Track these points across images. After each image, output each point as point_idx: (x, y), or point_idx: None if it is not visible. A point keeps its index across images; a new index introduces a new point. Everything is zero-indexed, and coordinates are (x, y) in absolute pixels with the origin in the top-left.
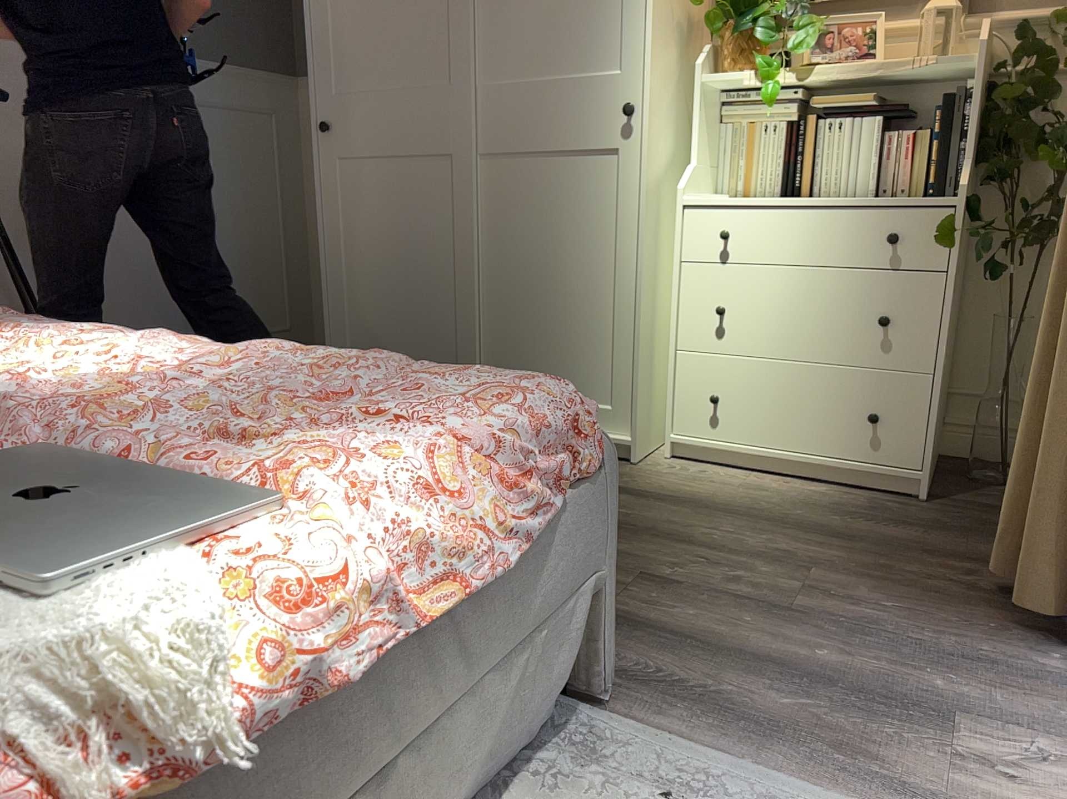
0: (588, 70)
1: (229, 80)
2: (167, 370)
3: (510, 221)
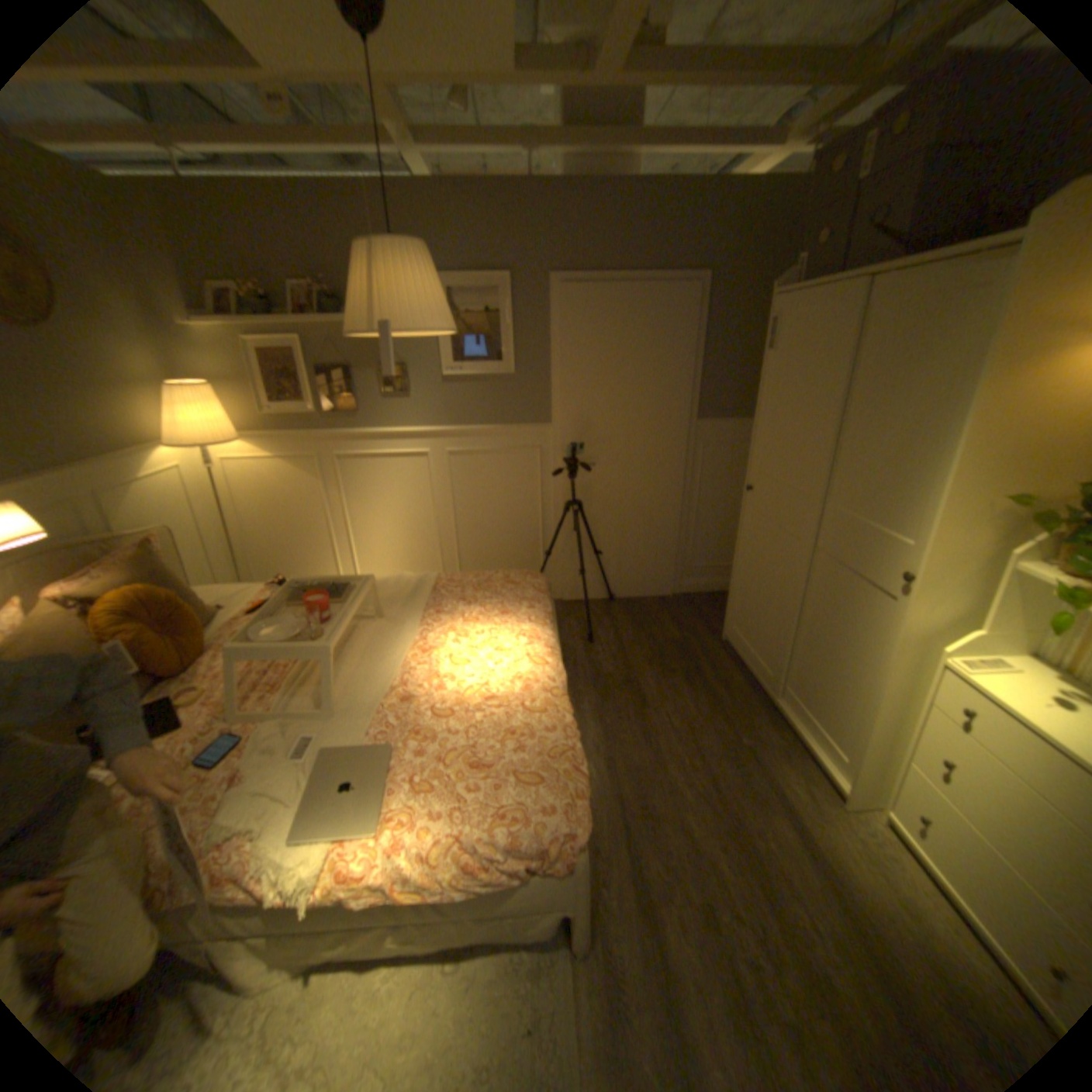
0: (894, 531)
1: (738, 427)
2: (492, 695)
3: (824, 601)
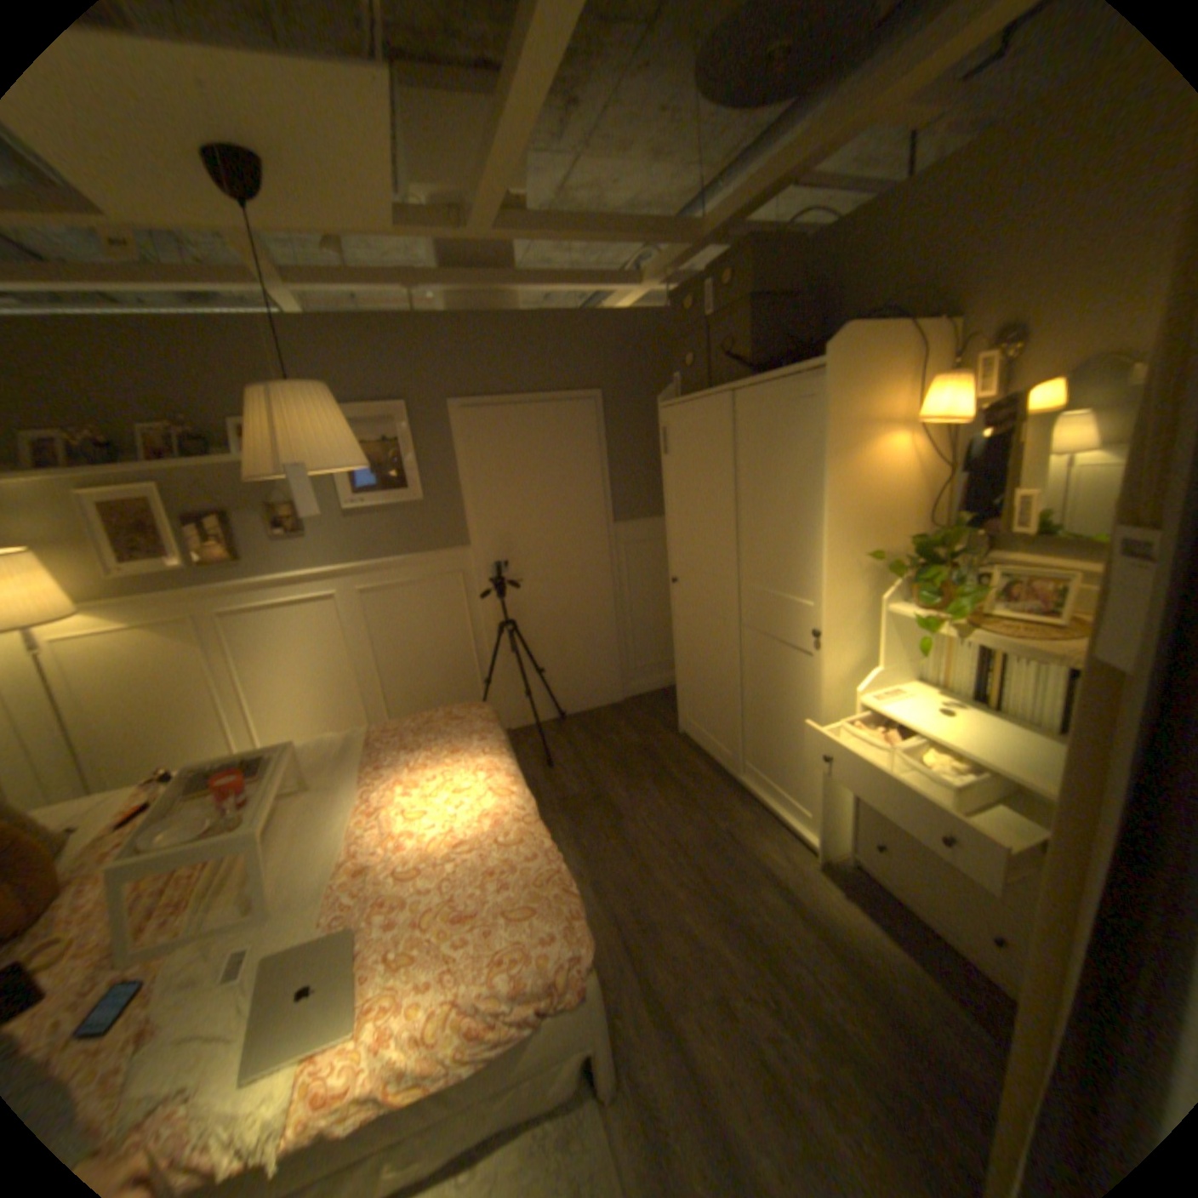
0: (797, 597)
1: (652, 526)
2: (459, 840)
3: (758, 672)
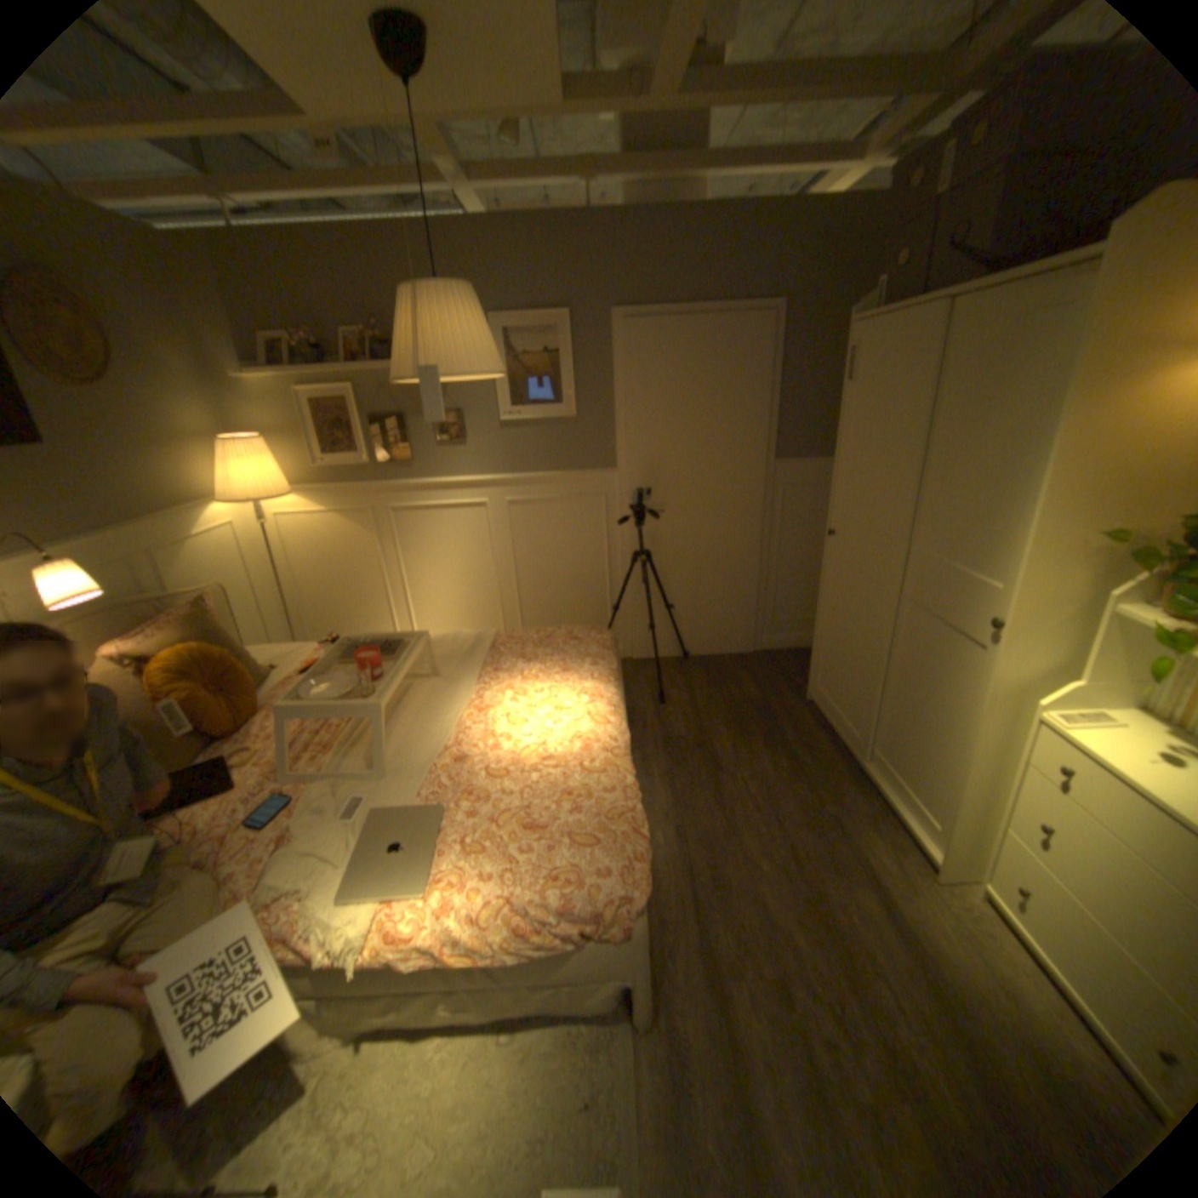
0: (982, 574)
1: (820, 467)
2: (549, 754)
3: (912, 653)
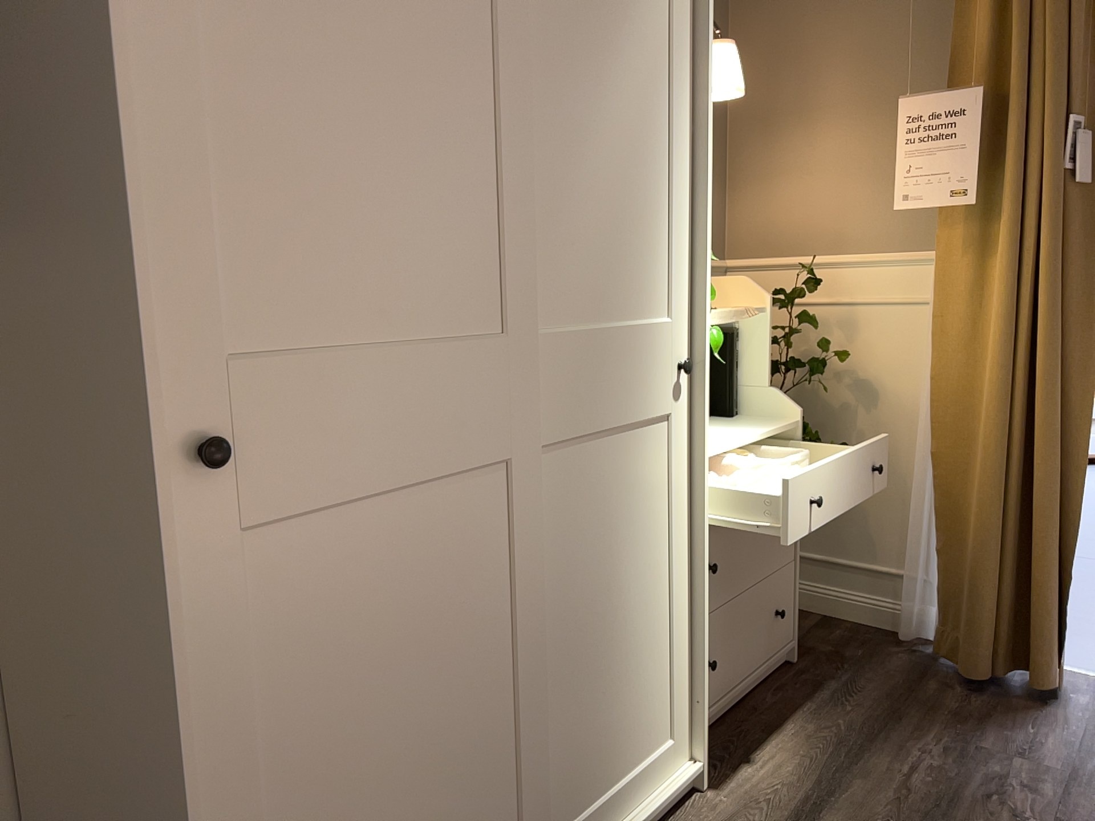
0: (646, 313)
1: None
2: None
3: (571, 546)
